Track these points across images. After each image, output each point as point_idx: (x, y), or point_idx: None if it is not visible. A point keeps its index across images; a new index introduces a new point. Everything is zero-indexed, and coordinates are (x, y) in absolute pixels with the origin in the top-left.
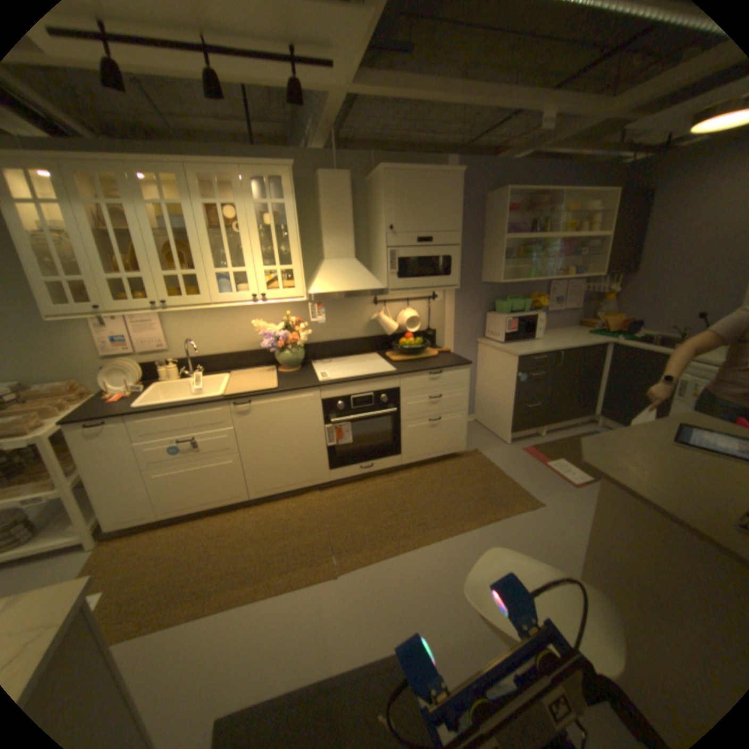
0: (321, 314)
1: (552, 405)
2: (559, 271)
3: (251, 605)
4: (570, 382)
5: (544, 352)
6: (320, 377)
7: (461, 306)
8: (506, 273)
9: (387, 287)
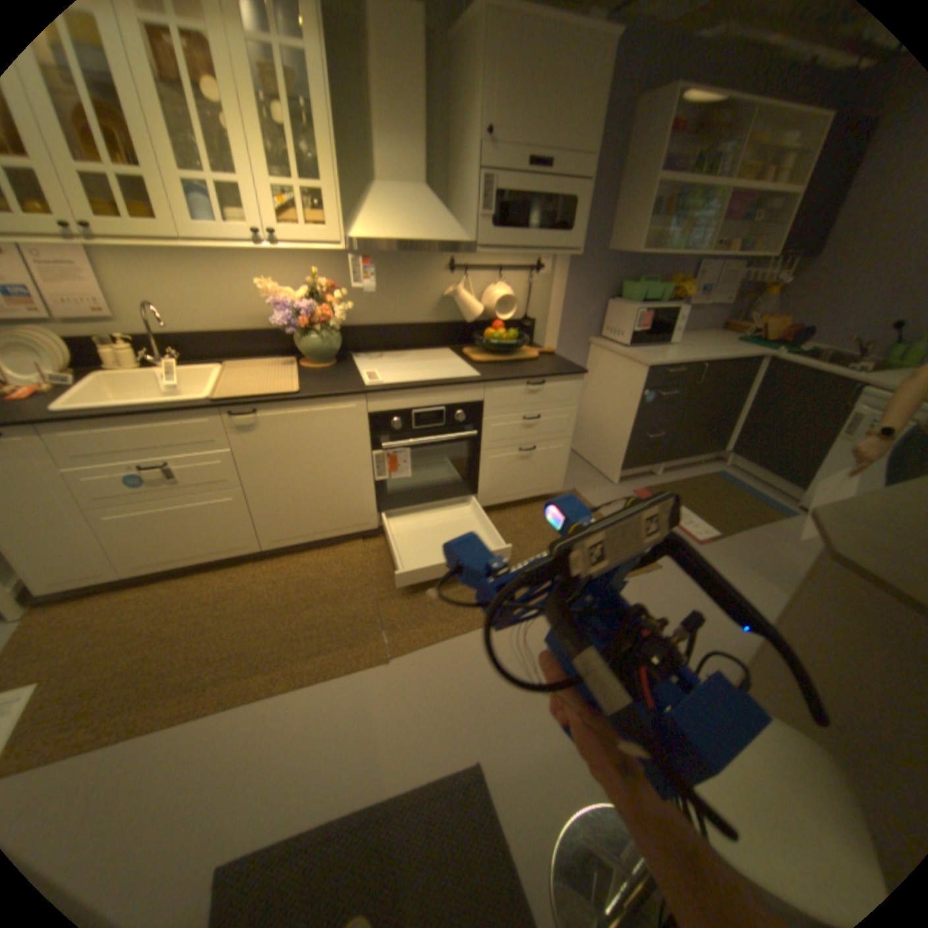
0: (368, 279)
1: (677, 435)
2: (718, 243)
3: (267, 700)
4: (706, 406)
5: (683, 362)
6: (366, 379)
7: (574, 286)
8: (648, 238)
9: (475, 241)
